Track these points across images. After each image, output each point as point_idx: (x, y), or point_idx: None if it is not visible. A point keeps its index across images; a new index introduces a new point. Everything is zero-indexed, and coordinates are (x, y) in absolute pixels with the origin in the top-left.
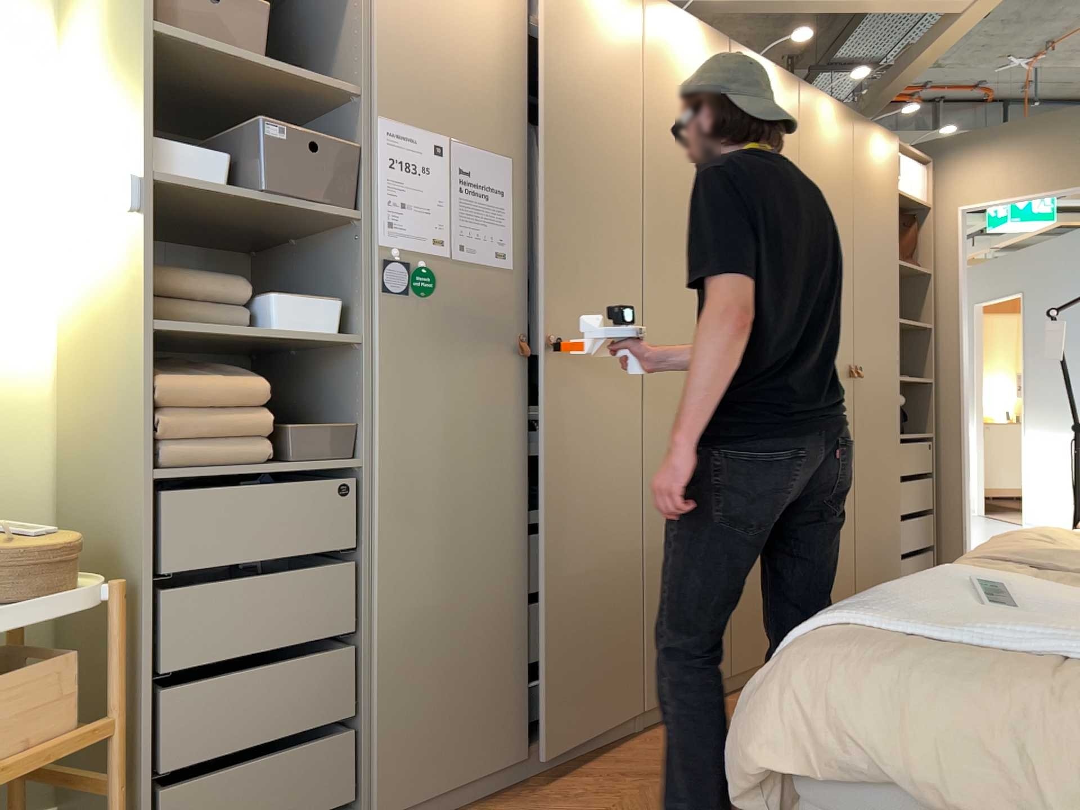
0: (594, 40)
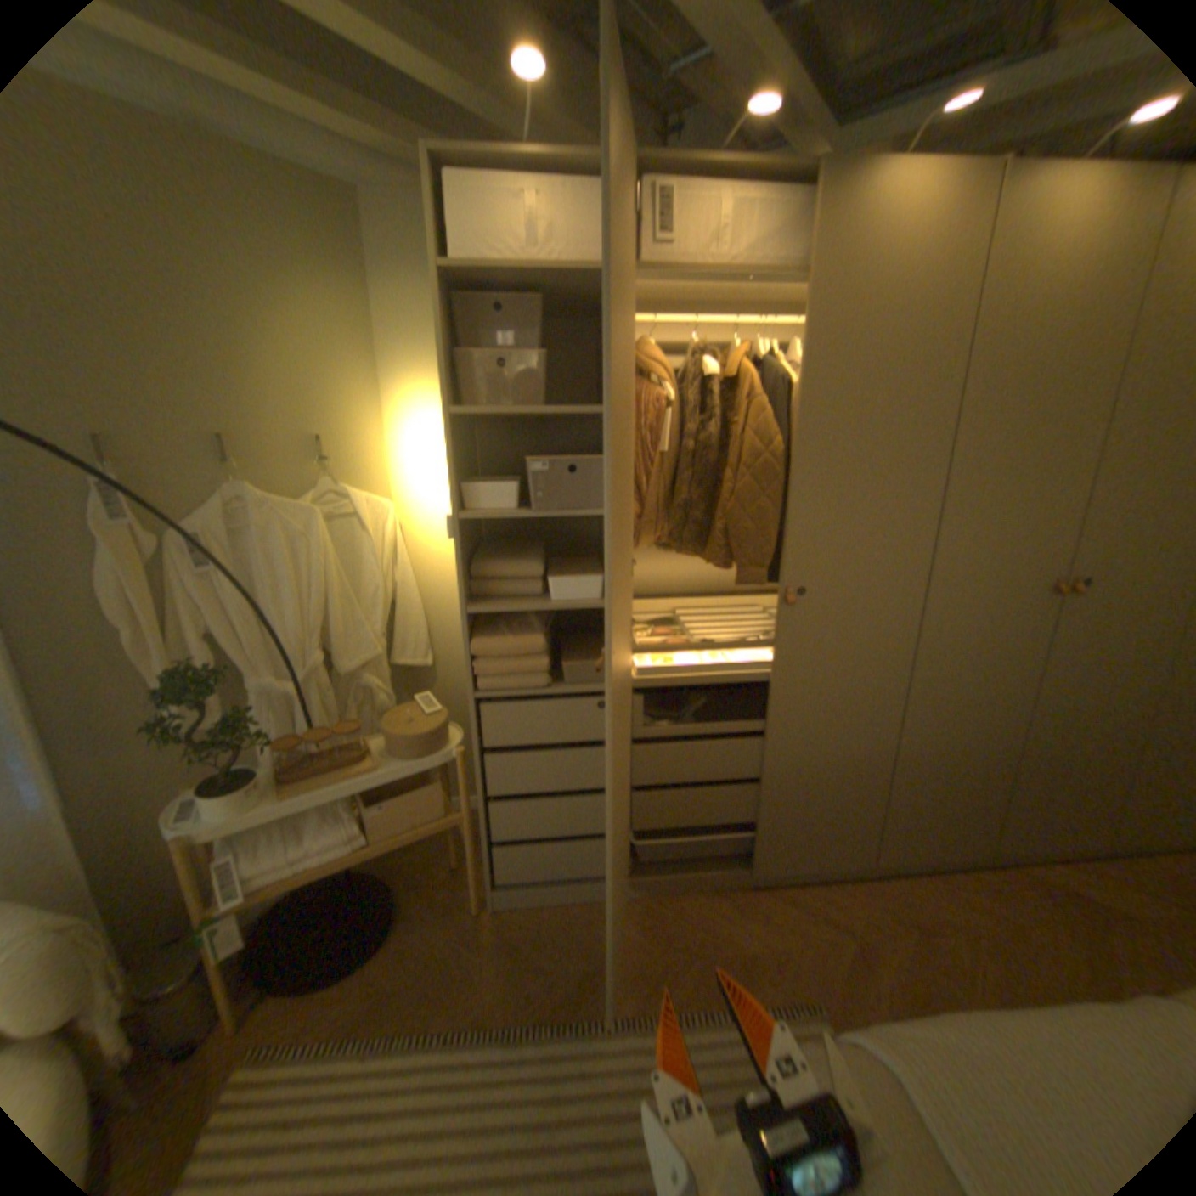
0: (905, 264)
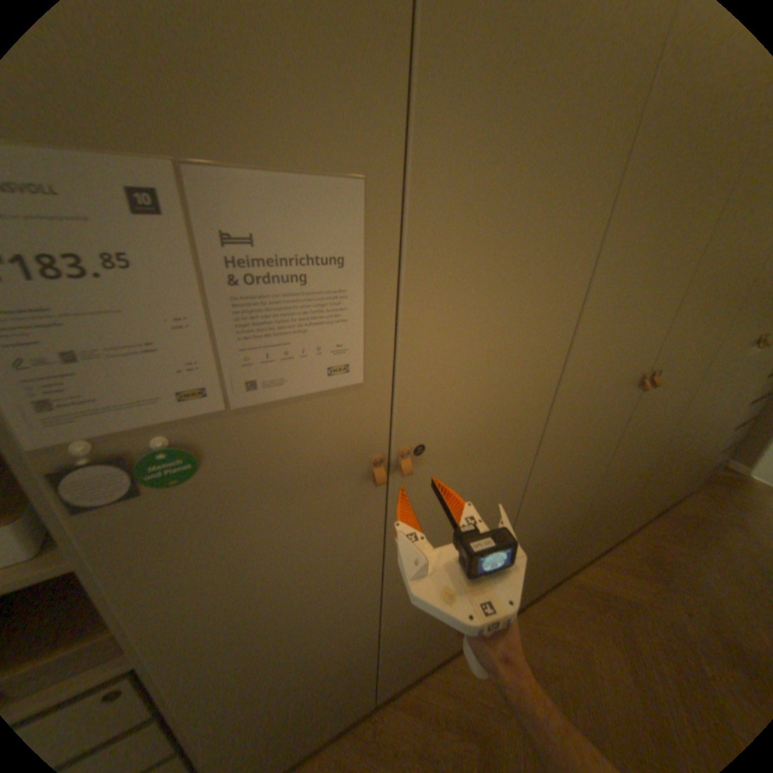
0: None
